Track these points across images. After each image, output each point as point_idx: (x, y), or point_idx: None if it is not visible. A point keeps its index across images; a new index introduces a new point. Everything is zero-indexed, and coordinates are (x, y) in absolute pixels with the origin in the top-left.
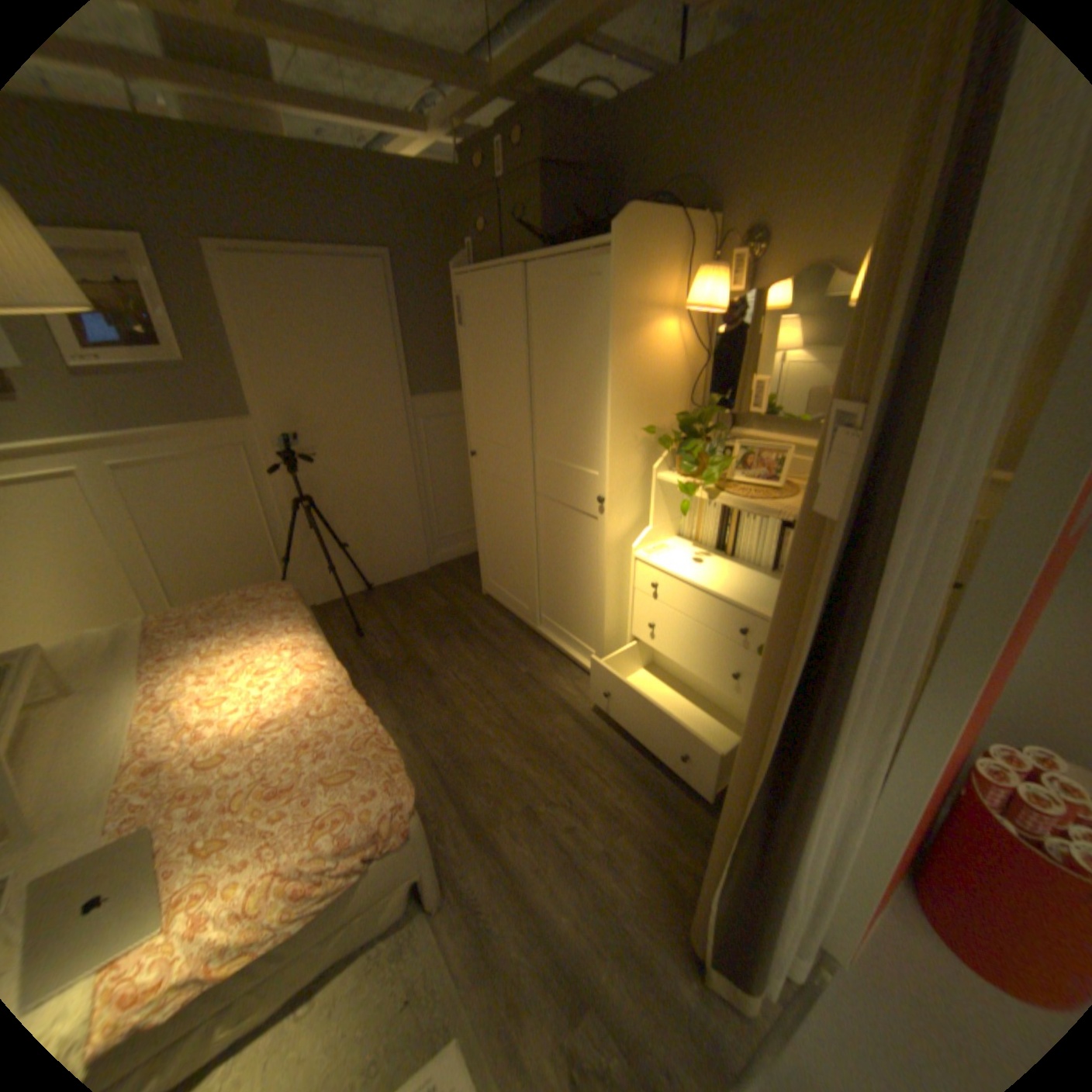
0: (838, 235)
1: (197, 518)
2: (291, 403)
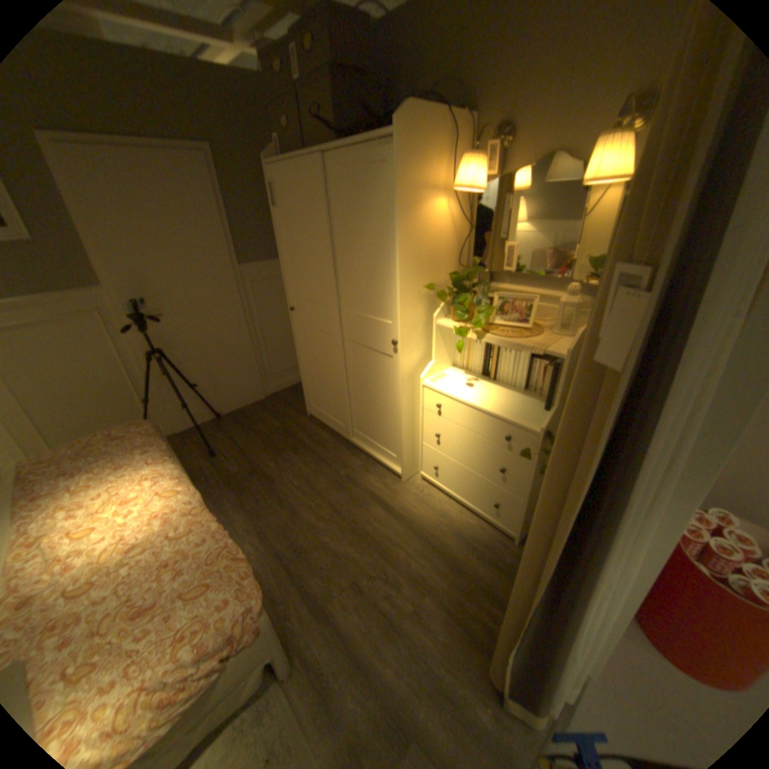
0: (569, 128)
1: (64, 372)
2: (137, 274)
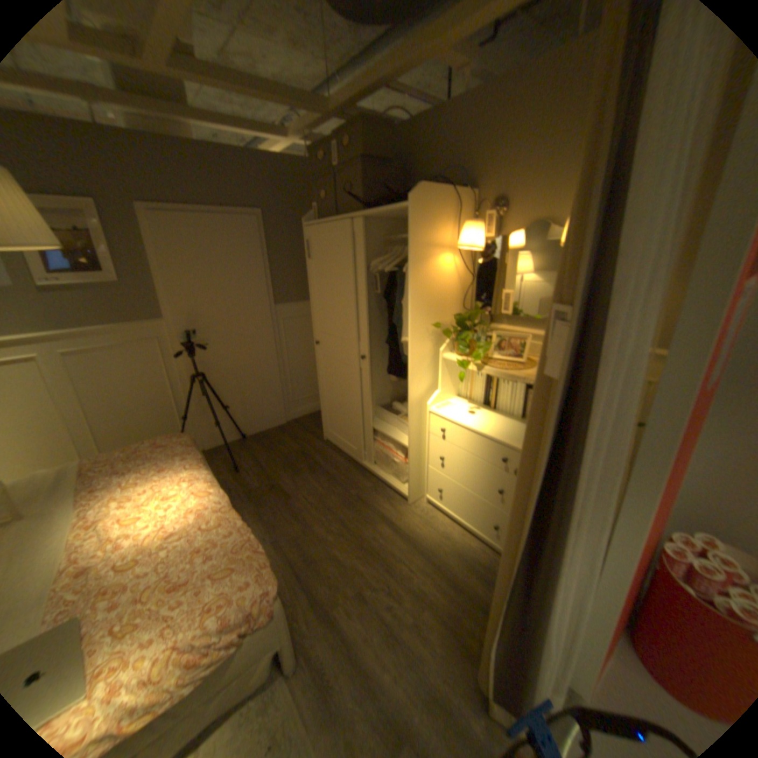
0: (550, 203)
1: (121, 389)
2: (191, 309)
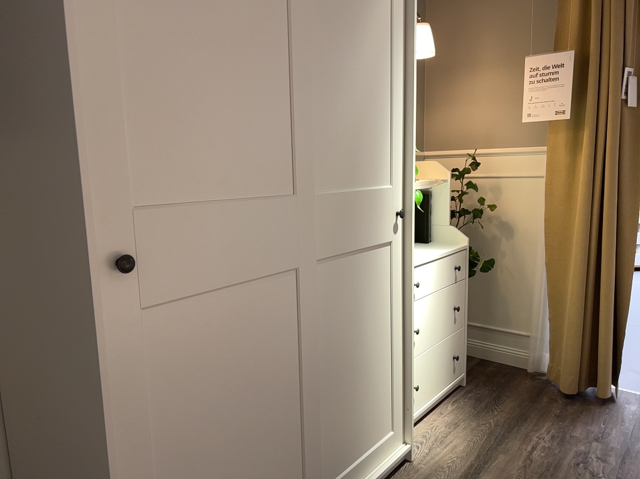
0: None
1: None
2: None
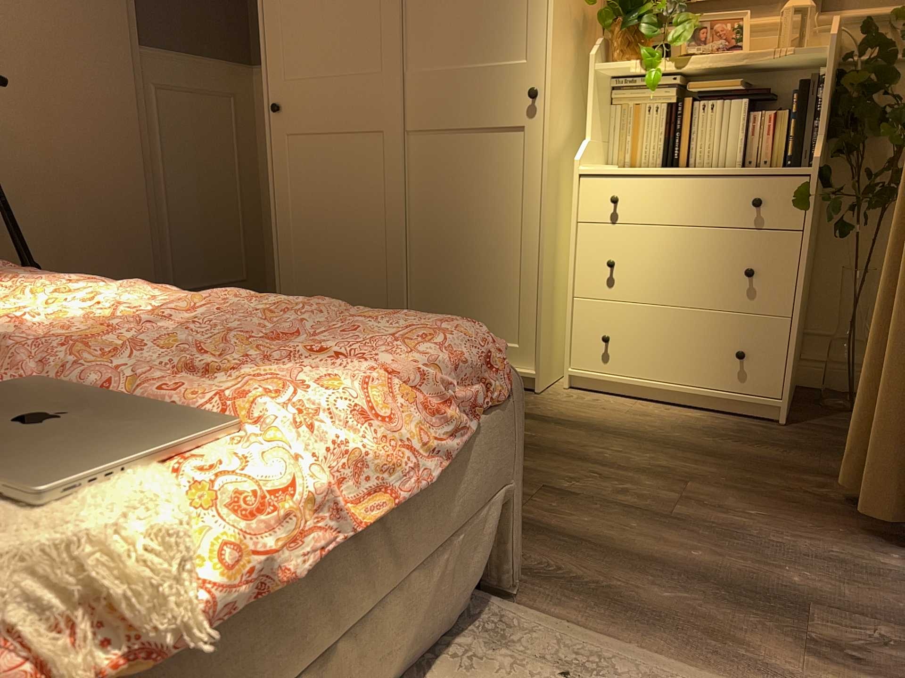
0: None
1: None
2: None
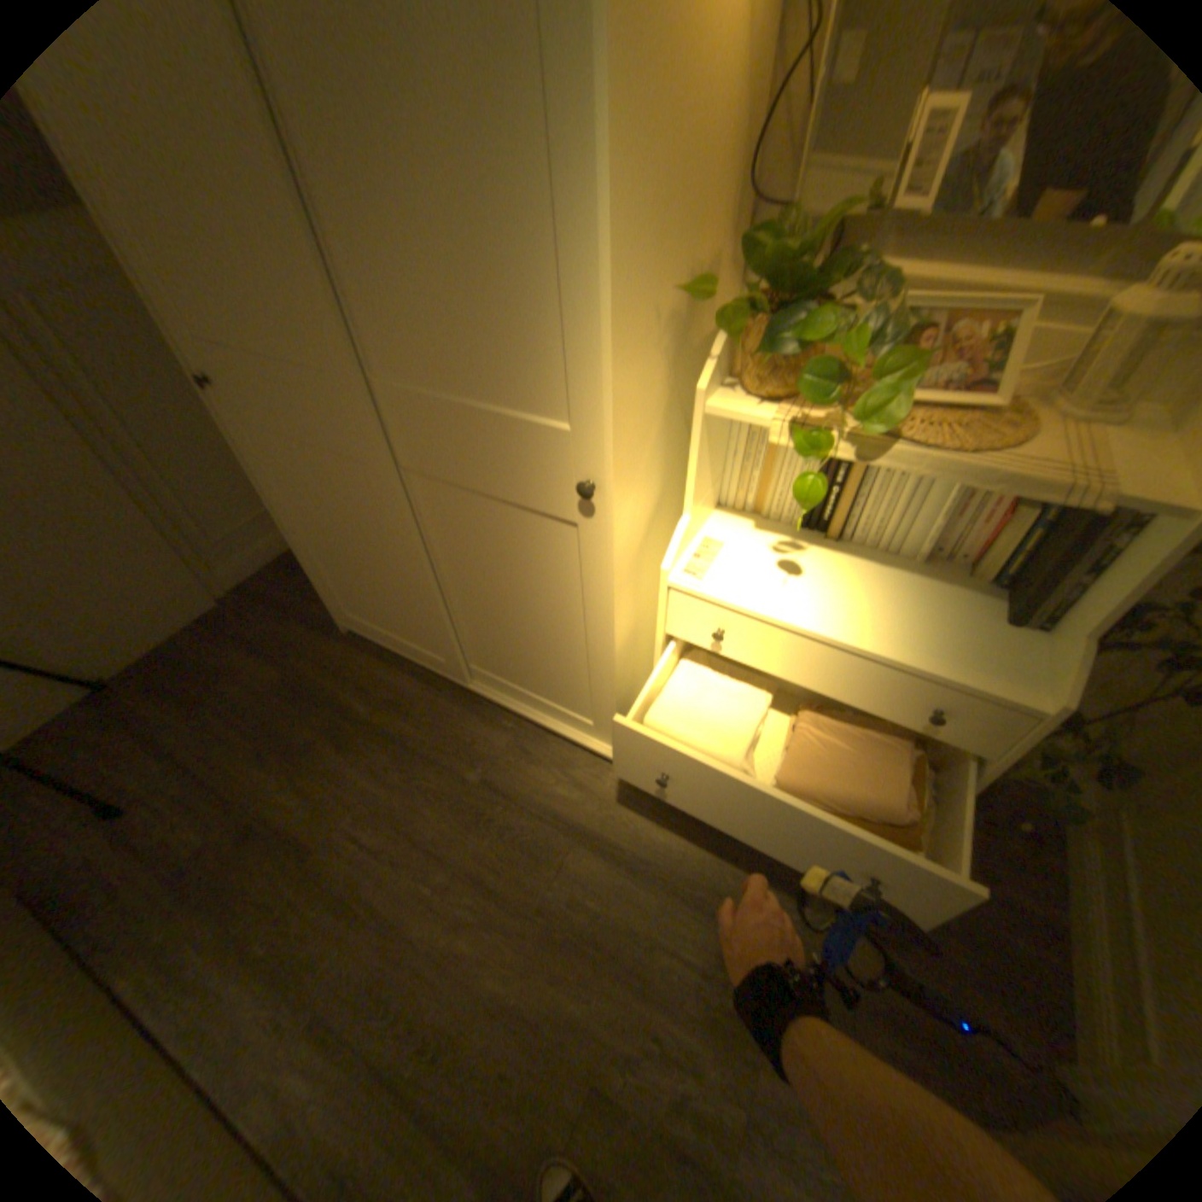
0: None
1: None
2: None
